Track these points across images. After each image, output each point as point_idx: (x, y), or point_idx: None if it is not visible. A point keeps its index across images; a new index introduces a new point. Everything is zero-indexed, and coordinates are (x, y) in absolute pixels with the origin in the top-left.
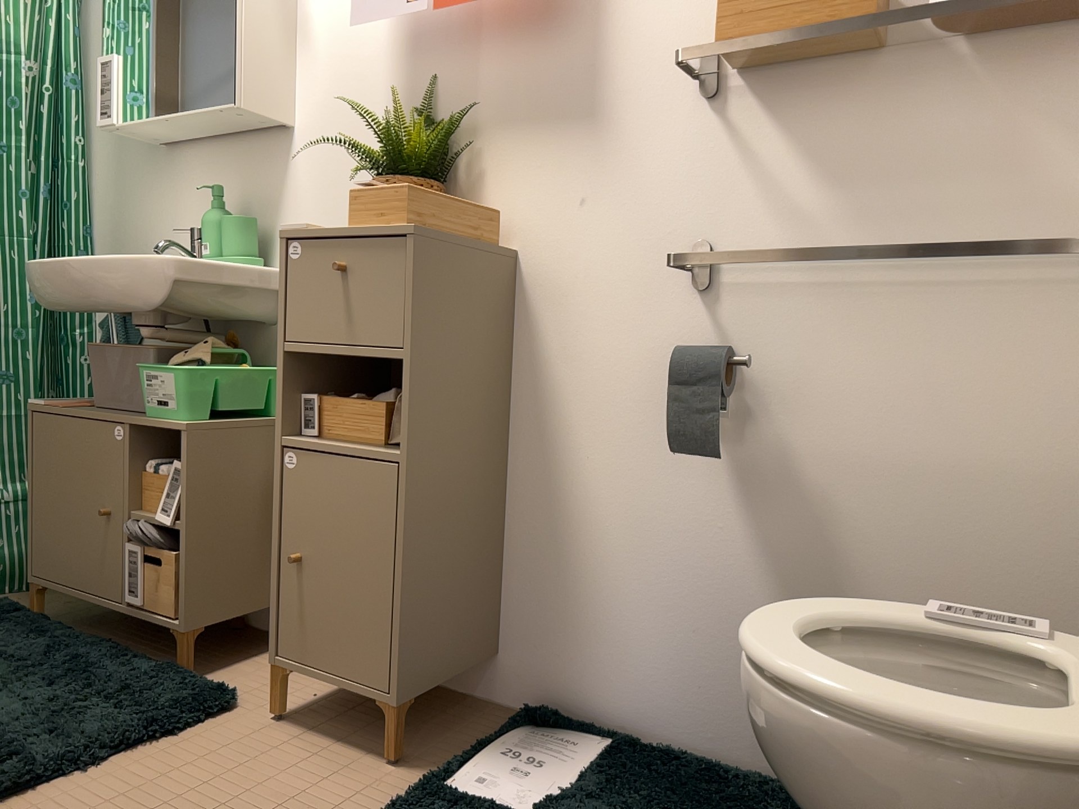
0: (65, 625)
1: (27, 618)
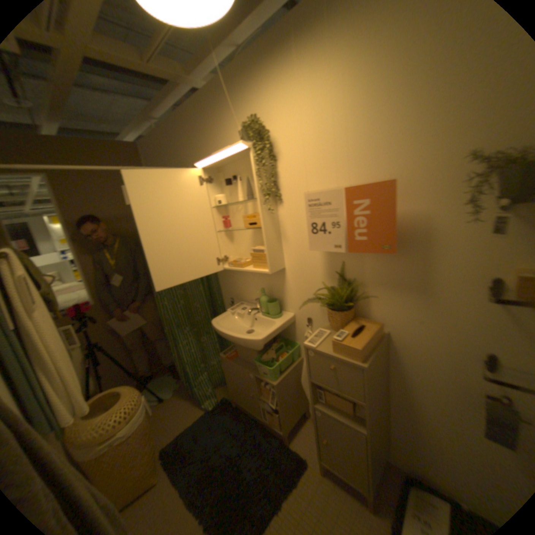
0: (242, 412)
1: (232, 411)
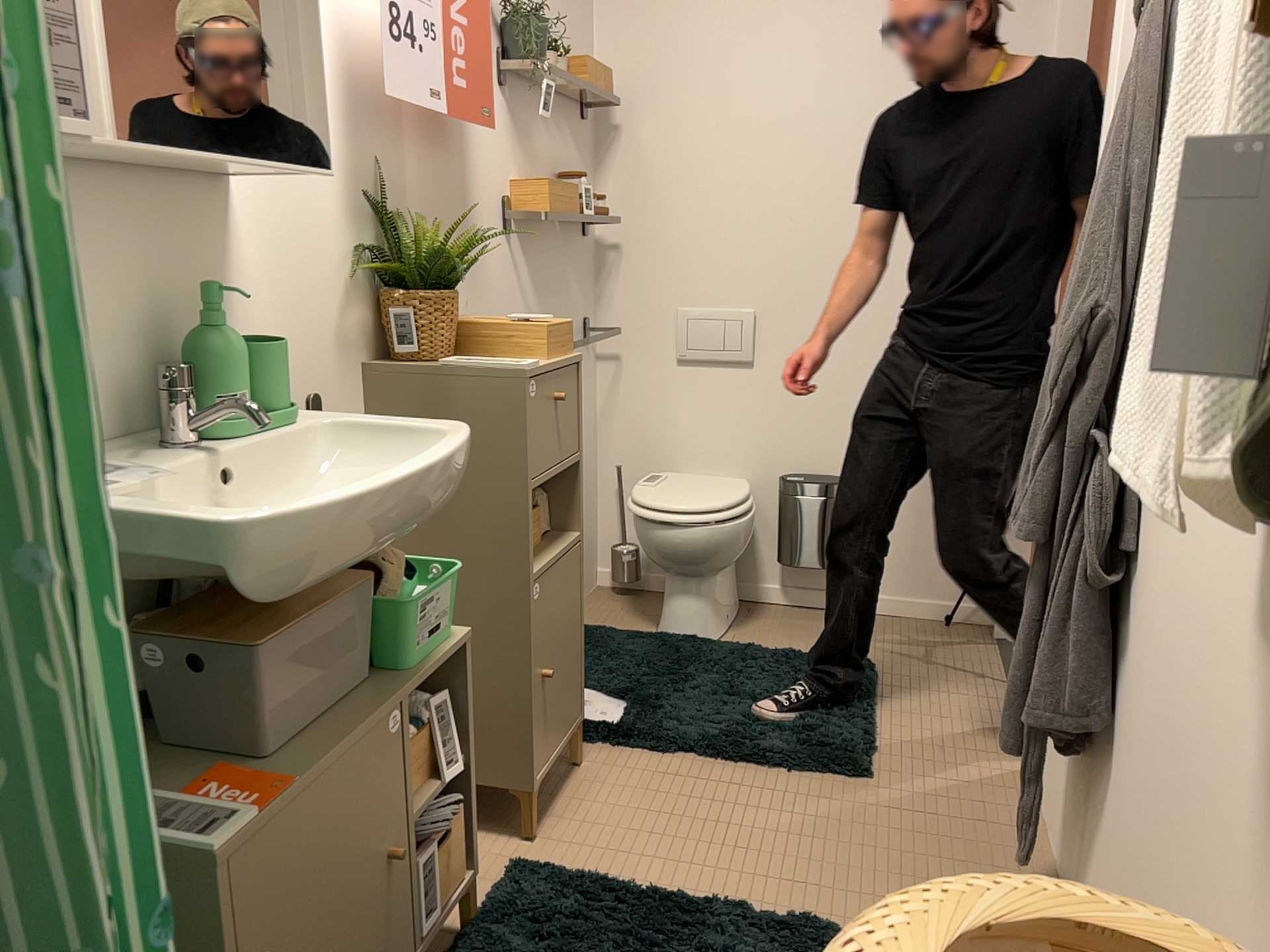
0: None
1: None
